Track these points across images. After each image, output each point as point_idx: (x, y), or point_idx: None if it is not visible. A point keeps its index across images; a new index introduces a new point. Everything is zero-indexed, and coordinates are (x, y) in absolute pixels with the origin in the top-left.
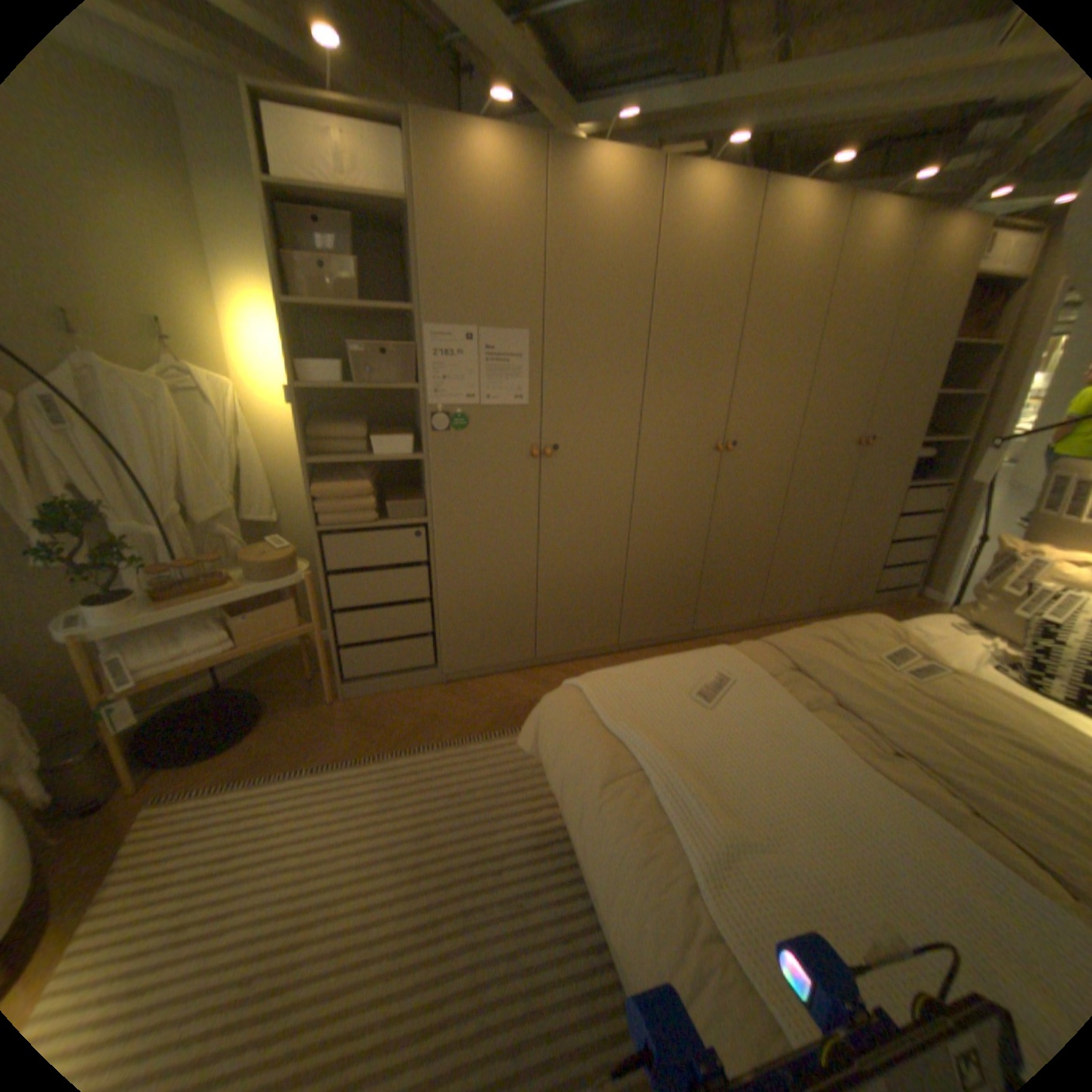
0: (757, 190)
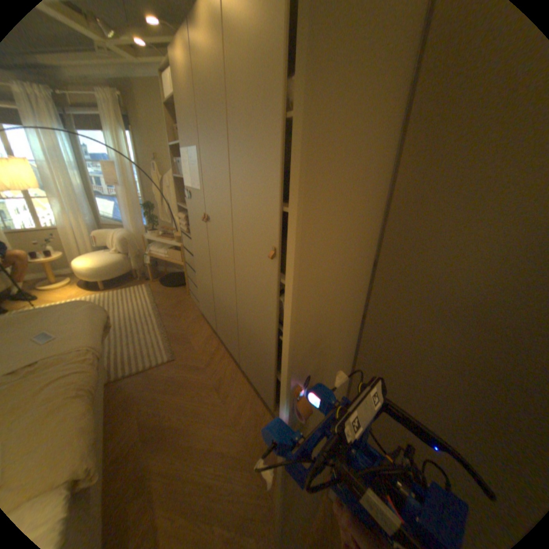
0: None
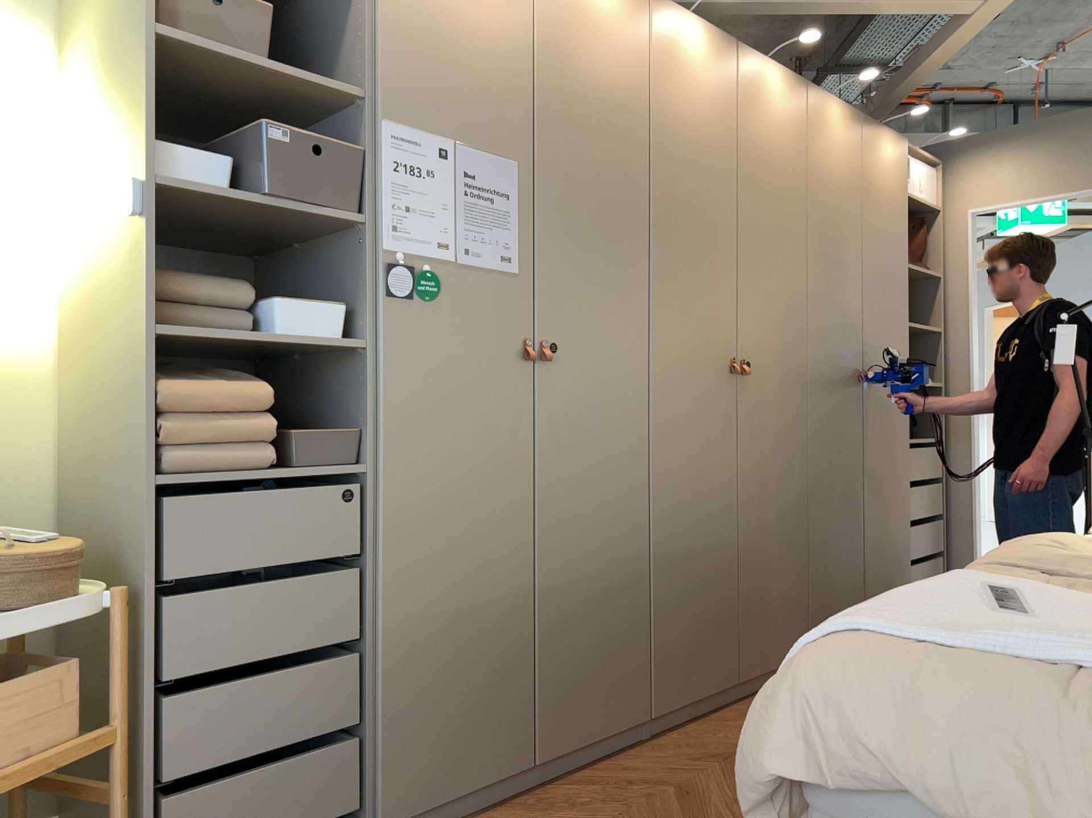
0: (725, 57)
